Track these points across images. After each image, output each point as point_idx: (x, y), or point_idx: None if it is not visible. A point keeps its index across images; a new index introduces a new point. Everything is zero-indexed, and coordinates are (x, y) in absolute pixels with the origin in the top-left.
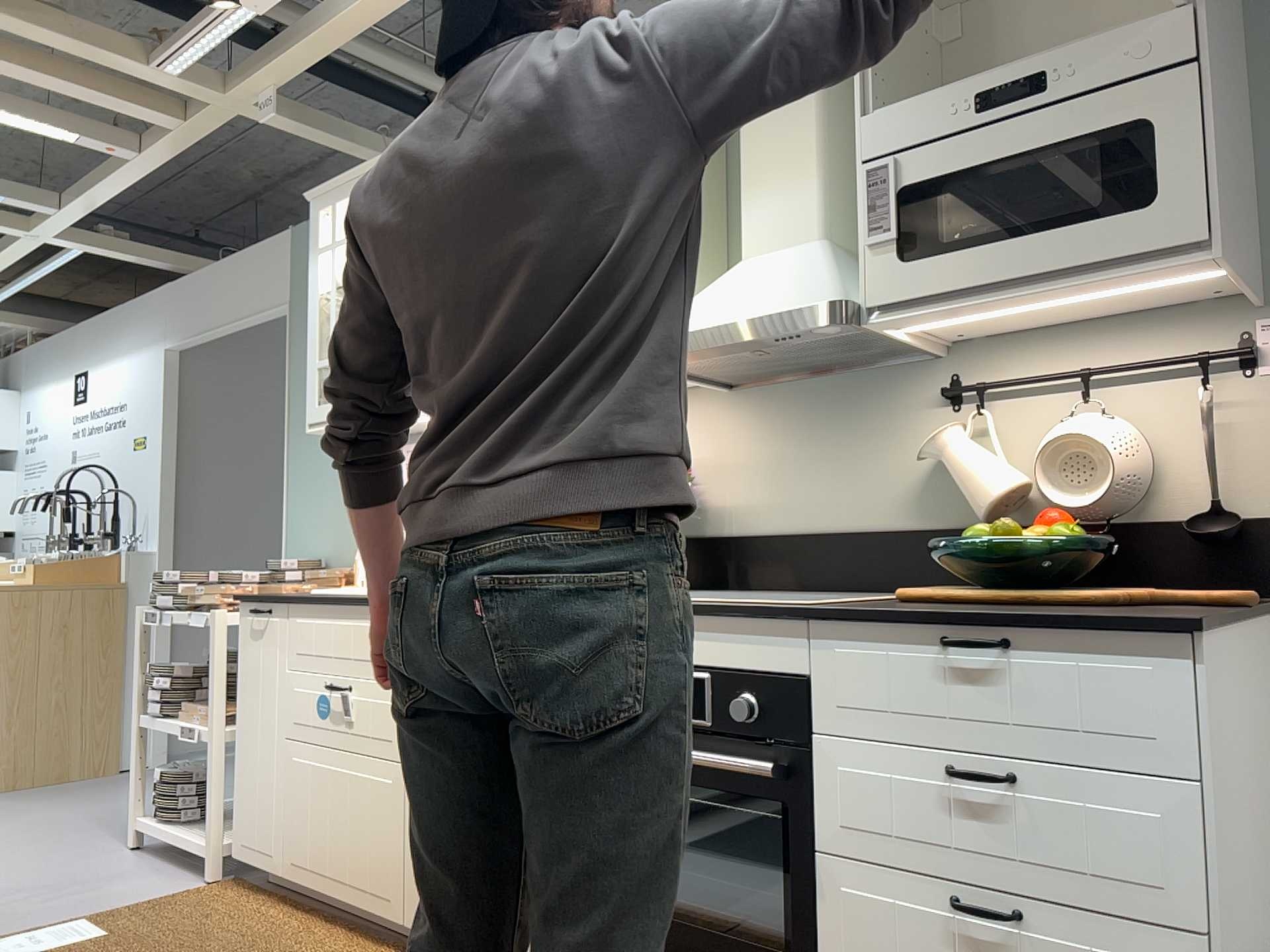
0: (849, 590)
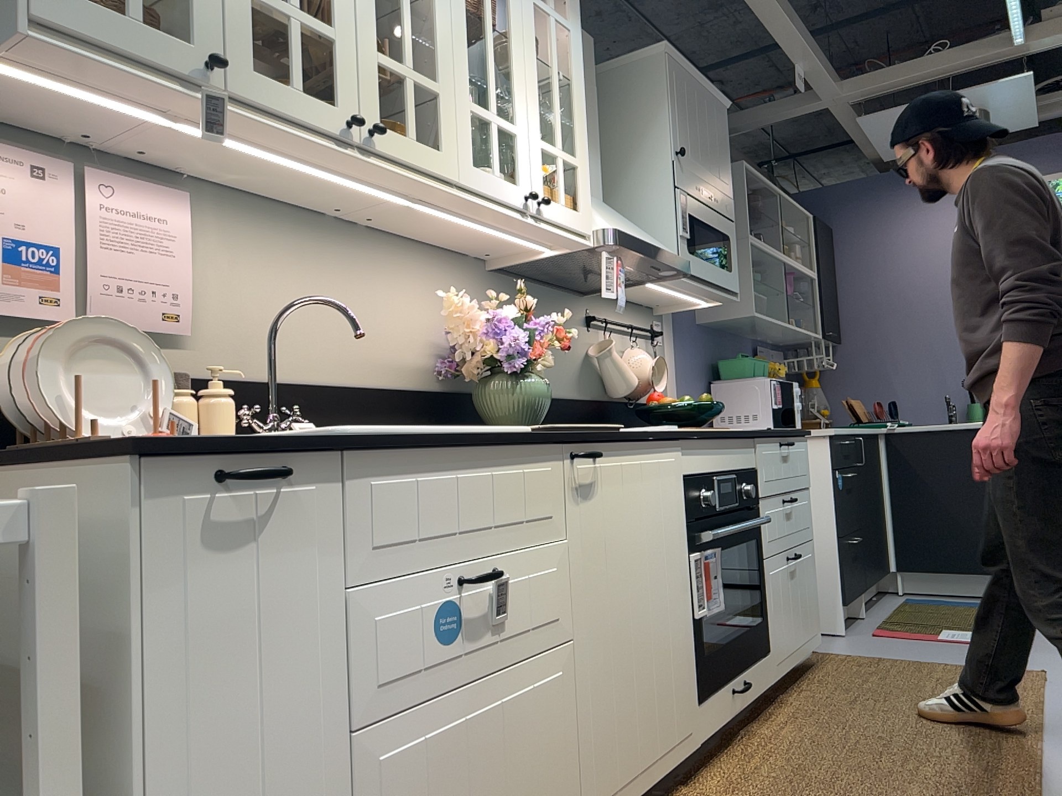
0: None
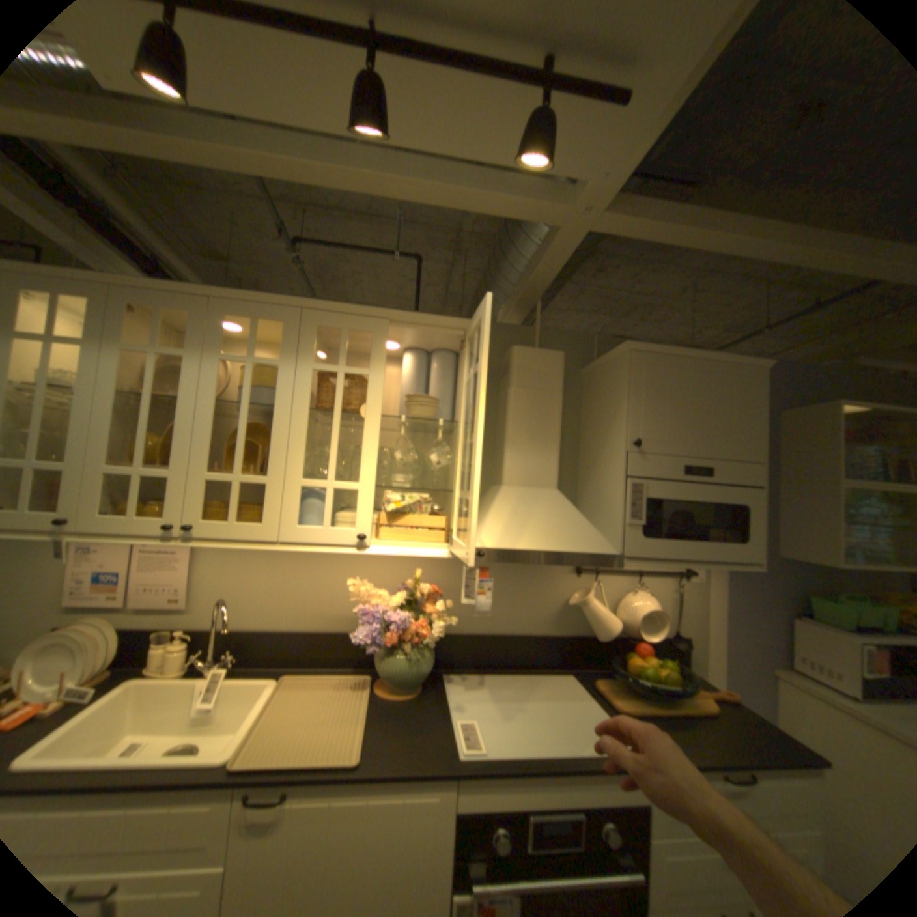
0: (518, 669)
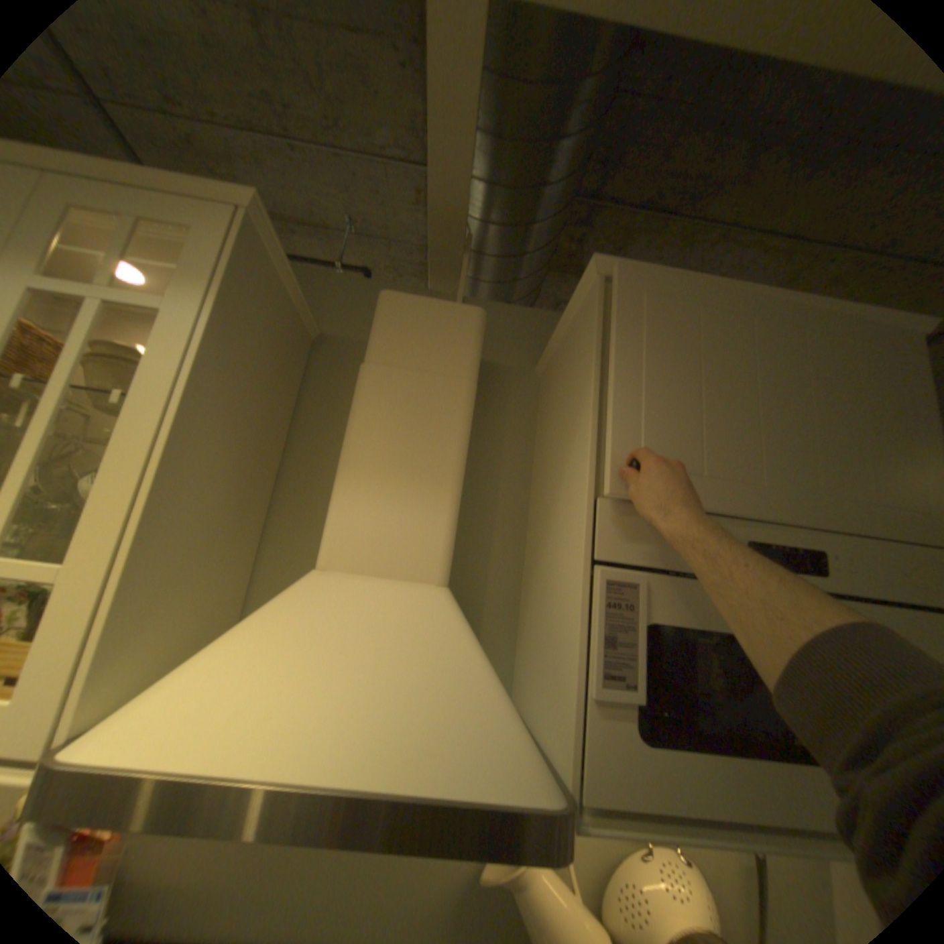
0: None
